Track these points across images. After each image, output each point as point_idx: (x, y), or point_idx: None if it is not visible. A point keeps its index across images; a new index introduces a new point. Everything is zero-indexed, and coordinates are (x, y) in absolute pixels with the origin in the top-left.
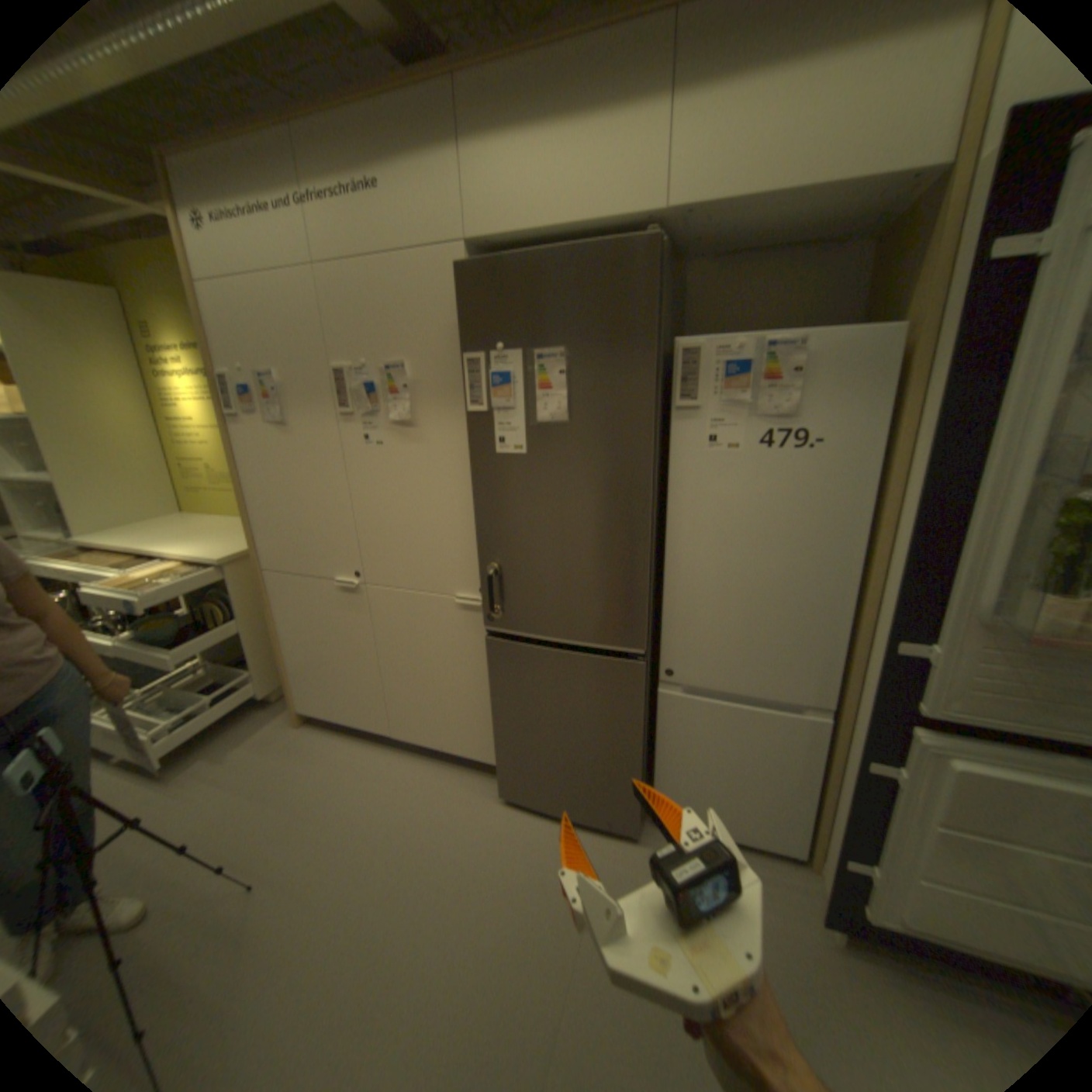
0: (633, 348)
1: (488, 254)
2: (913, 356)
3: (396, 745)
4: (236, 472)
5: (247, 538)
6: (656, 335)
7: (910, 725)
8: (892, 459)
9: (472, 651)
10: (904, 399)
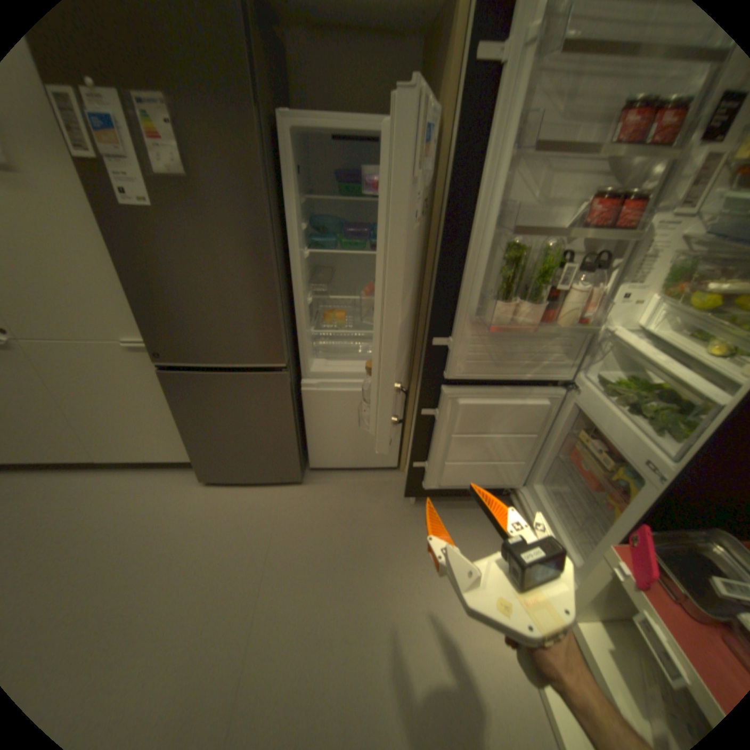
0: (234, 105)
1: None
2: (440, 140)
3: (102, 466)
4: None
5: None
6: (252, 95)
7: (439, 384)
8: (430, 218)
9: (149, 384)
10: (436, 174)
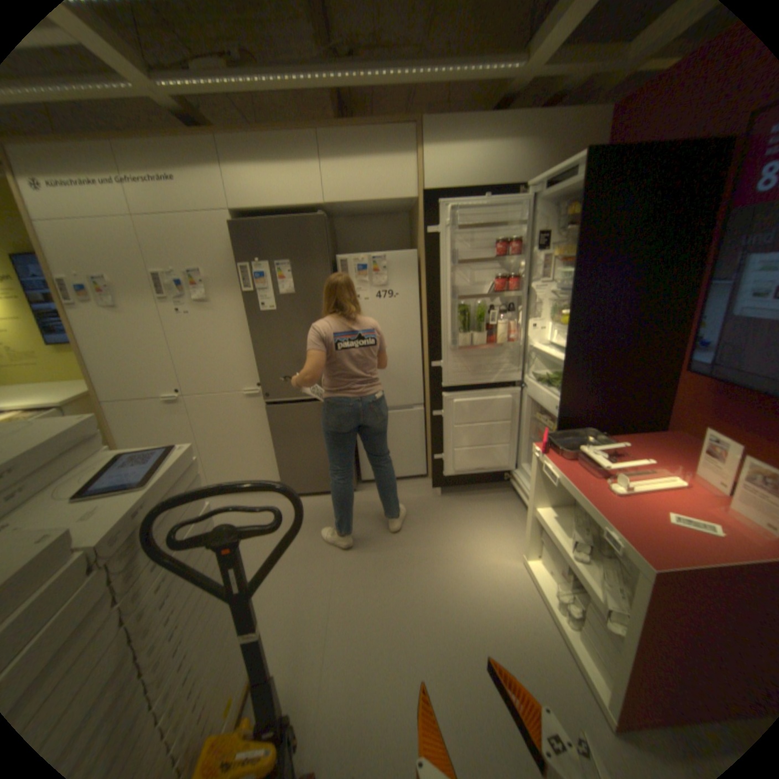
0: (319, 261)
1: (246, 219)
2: (420, 262)
3: None
4: (75, 341)
5: (86, 383)
6: (328, 256)
7: (441, 393)
8: (422, 300)
9: (256, 420)
10: (421, 278)
